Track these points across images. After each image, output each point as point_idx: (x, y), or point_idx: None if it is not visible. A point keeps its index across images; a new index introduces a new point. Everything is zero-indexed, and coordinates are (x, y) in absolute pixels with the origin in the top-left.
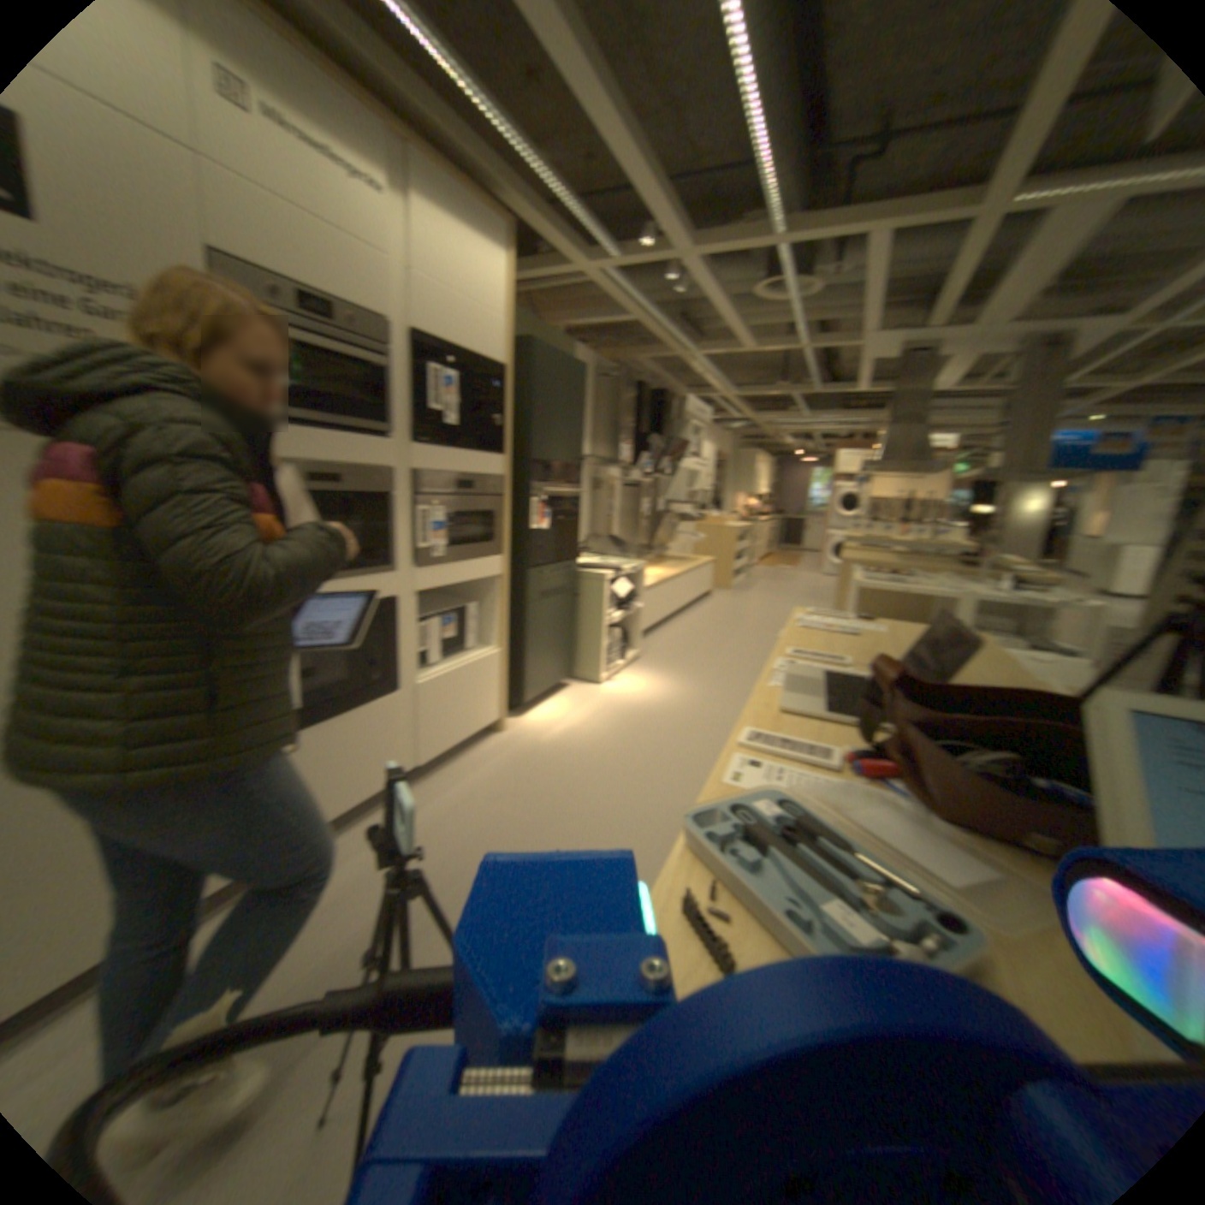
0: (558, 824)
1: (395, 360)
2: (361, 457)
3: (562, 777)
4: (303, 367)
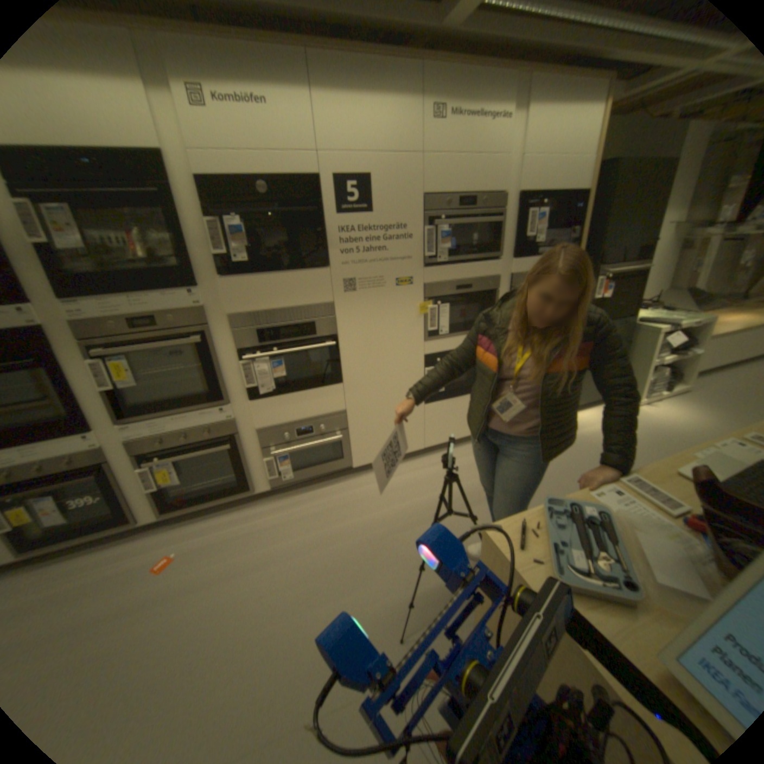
0: (566, 484)
1: (510, 214)
2: (484, 273)
3: (580, 460)
4: (461, 234)
